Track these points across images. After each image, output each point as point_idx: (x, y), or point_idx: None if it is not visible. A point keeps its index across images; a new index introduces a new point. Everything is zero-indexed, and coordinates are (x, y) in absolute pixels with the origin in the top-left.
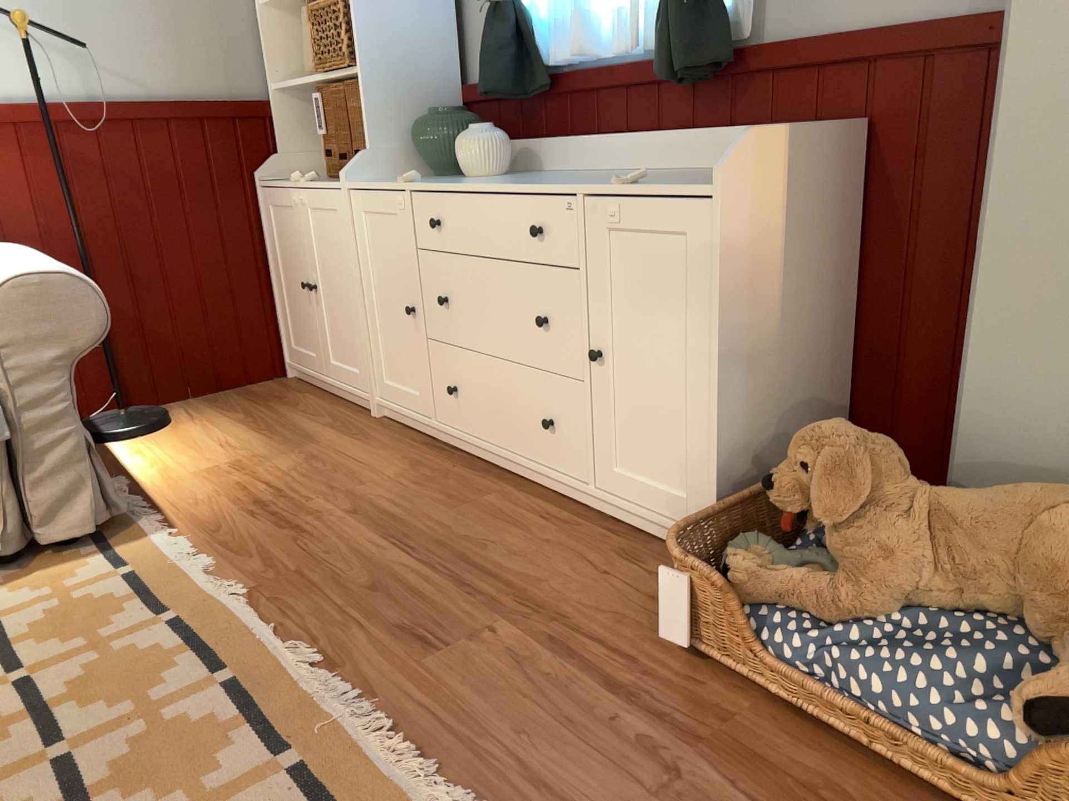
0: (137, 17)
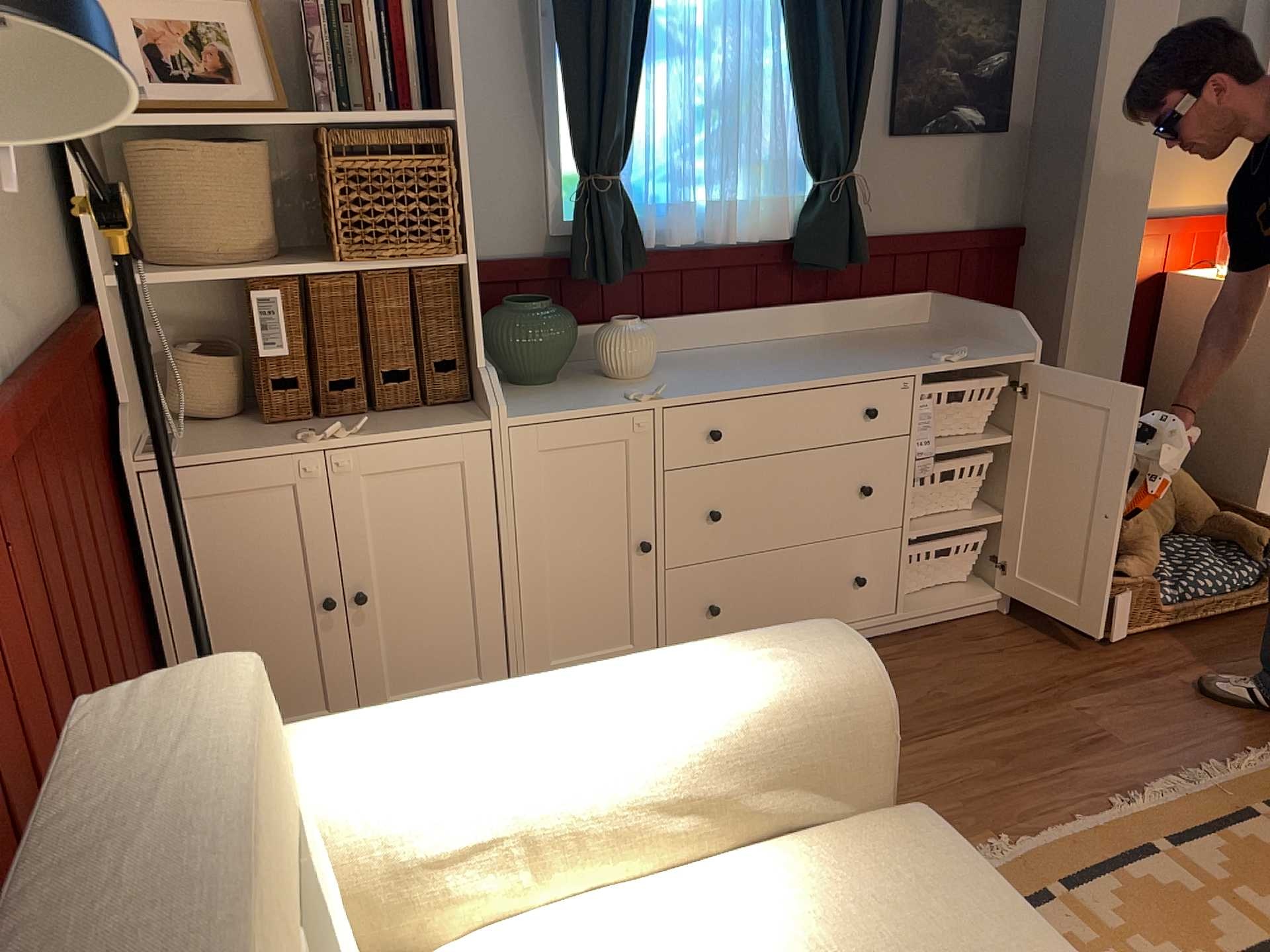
0: None
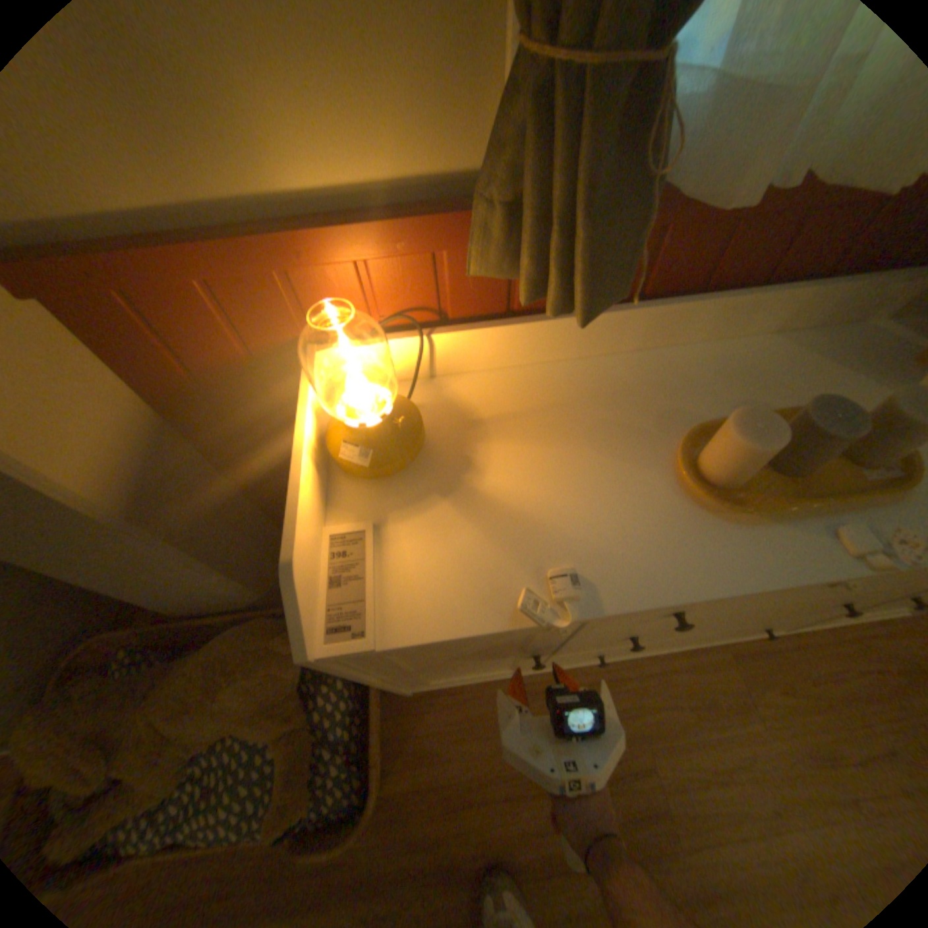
0: None
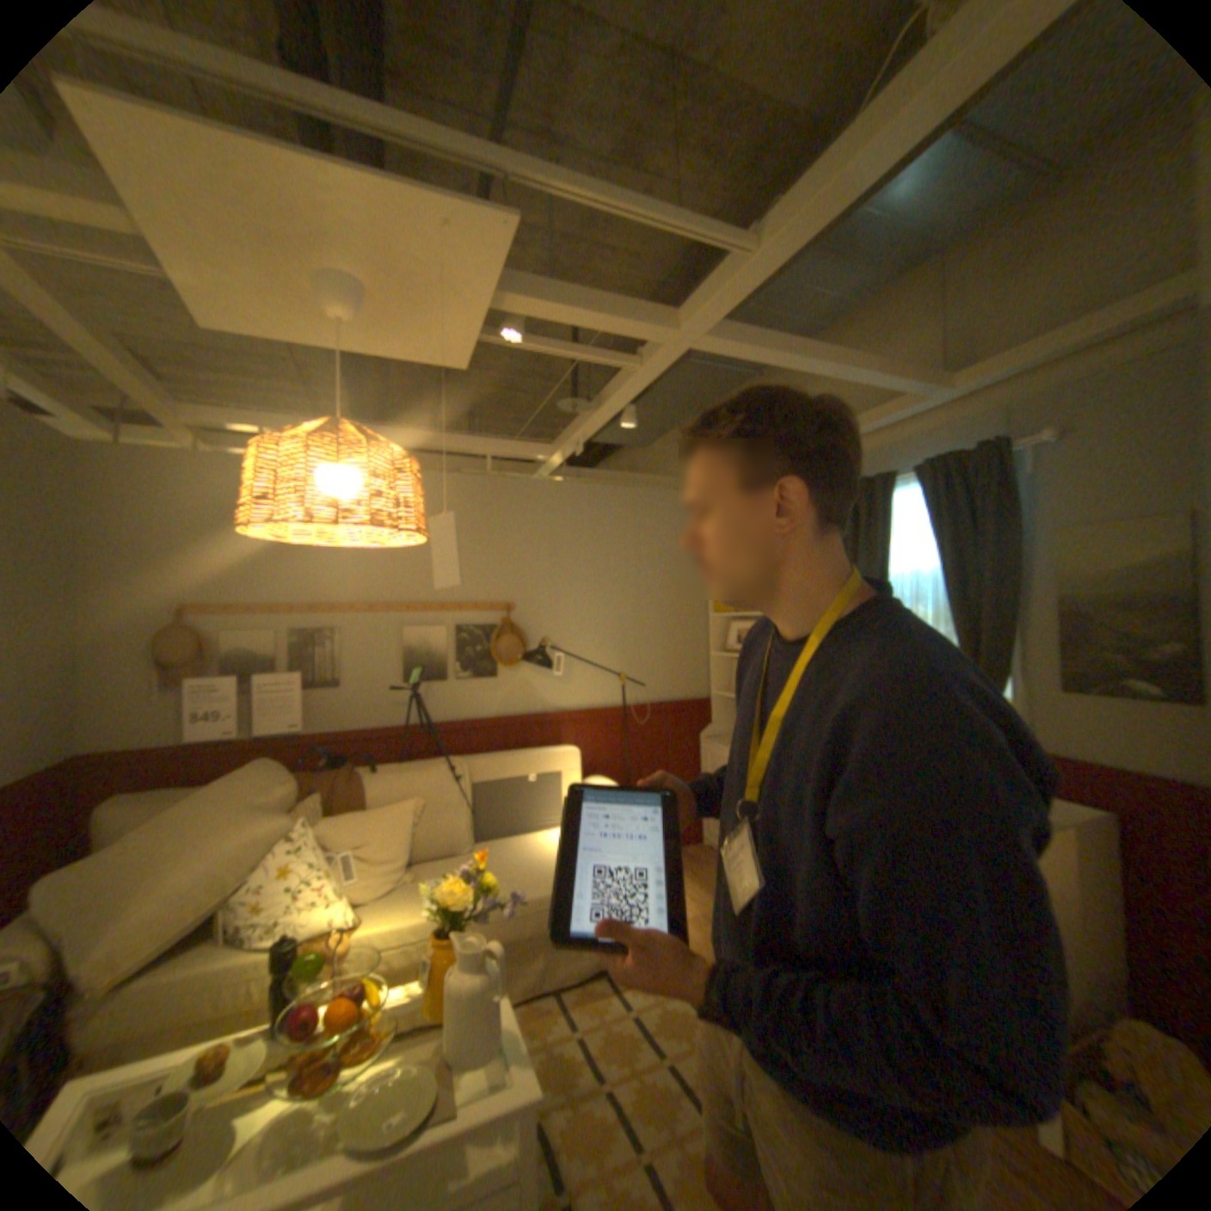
0: (659, 662)
